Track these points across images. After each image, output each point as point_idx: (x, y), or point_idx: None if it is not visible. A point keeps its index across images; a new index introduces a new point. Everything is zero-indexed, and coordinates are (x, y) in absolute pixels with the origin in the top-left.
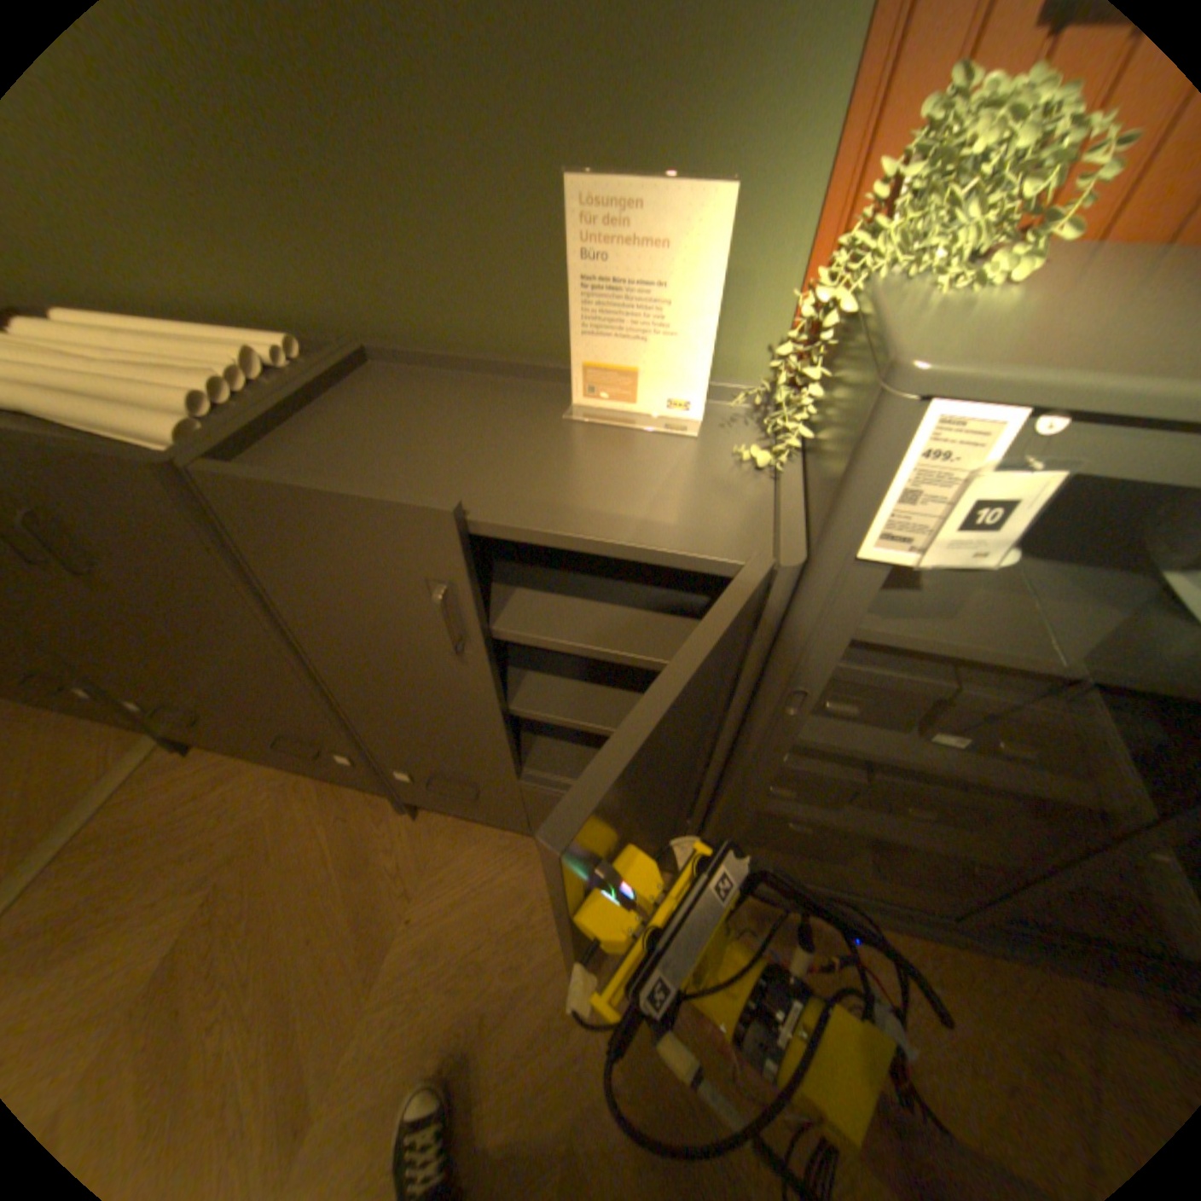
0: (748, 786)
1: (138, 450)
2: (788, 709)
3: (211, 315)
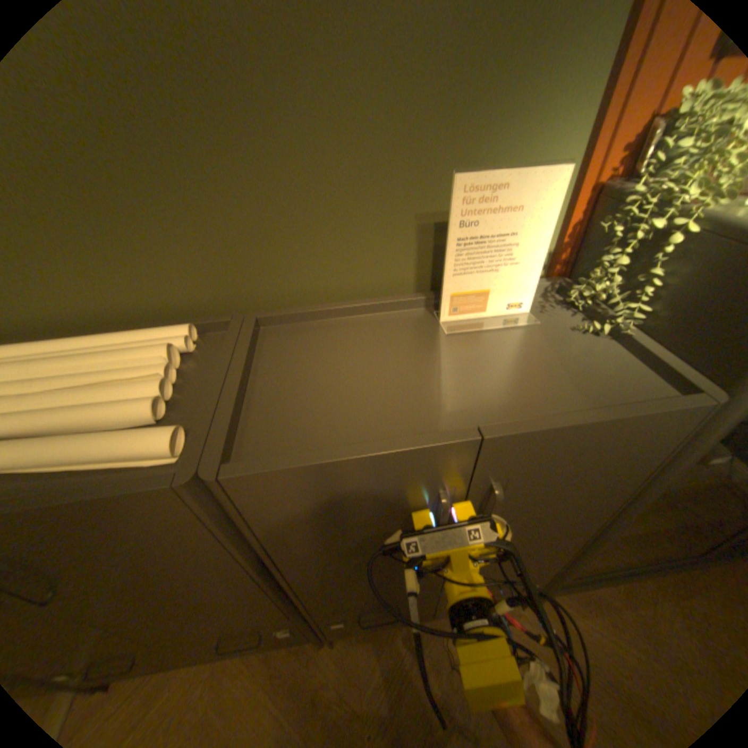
0: (612, 536)
1: (143, 476)
2: (664, 484)
3: (99, 323)
